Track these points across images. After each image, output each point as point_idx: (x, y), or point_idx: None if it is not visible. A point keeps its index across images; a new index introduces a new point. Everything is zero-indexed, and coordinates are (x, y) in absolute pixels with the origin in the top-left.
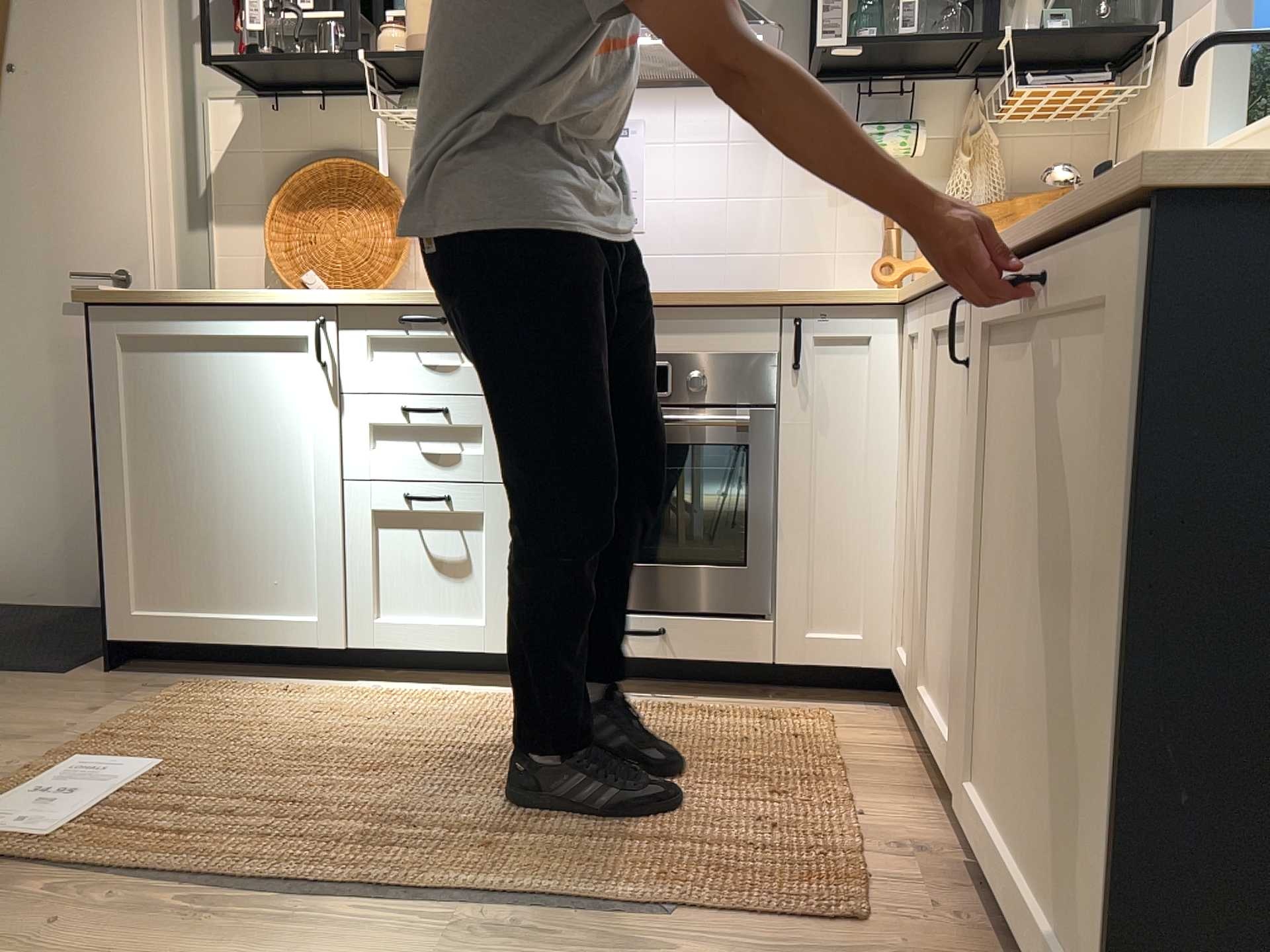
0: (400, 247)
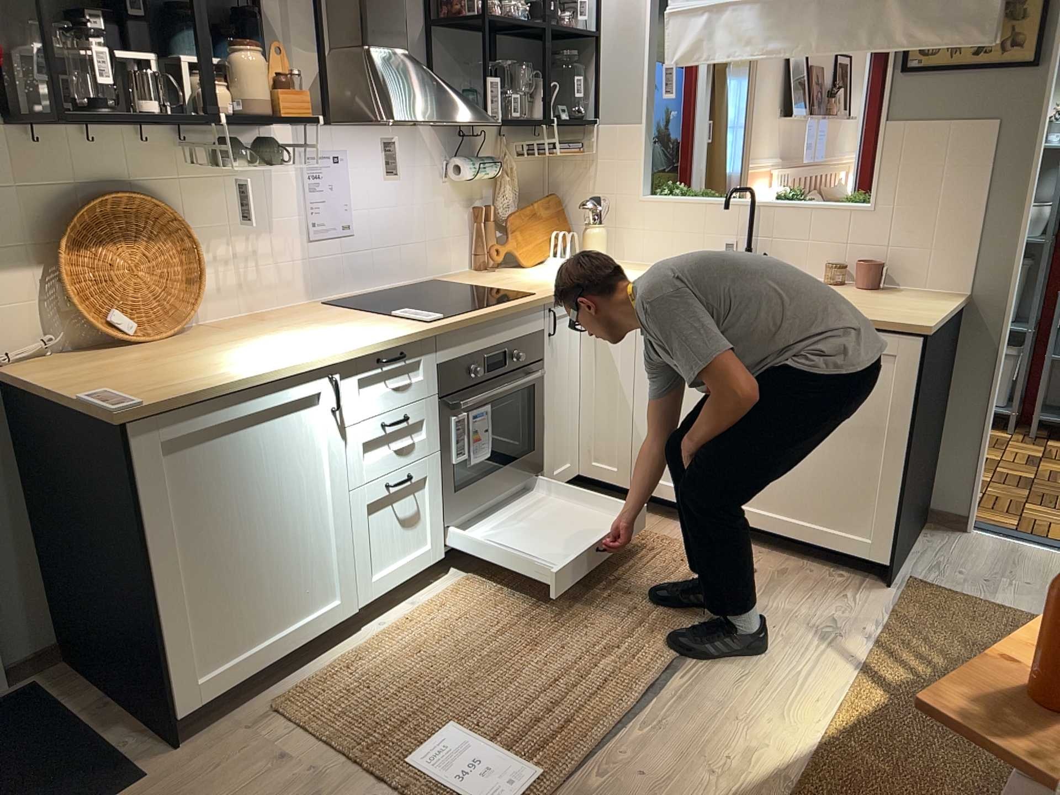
0: (193, 274)
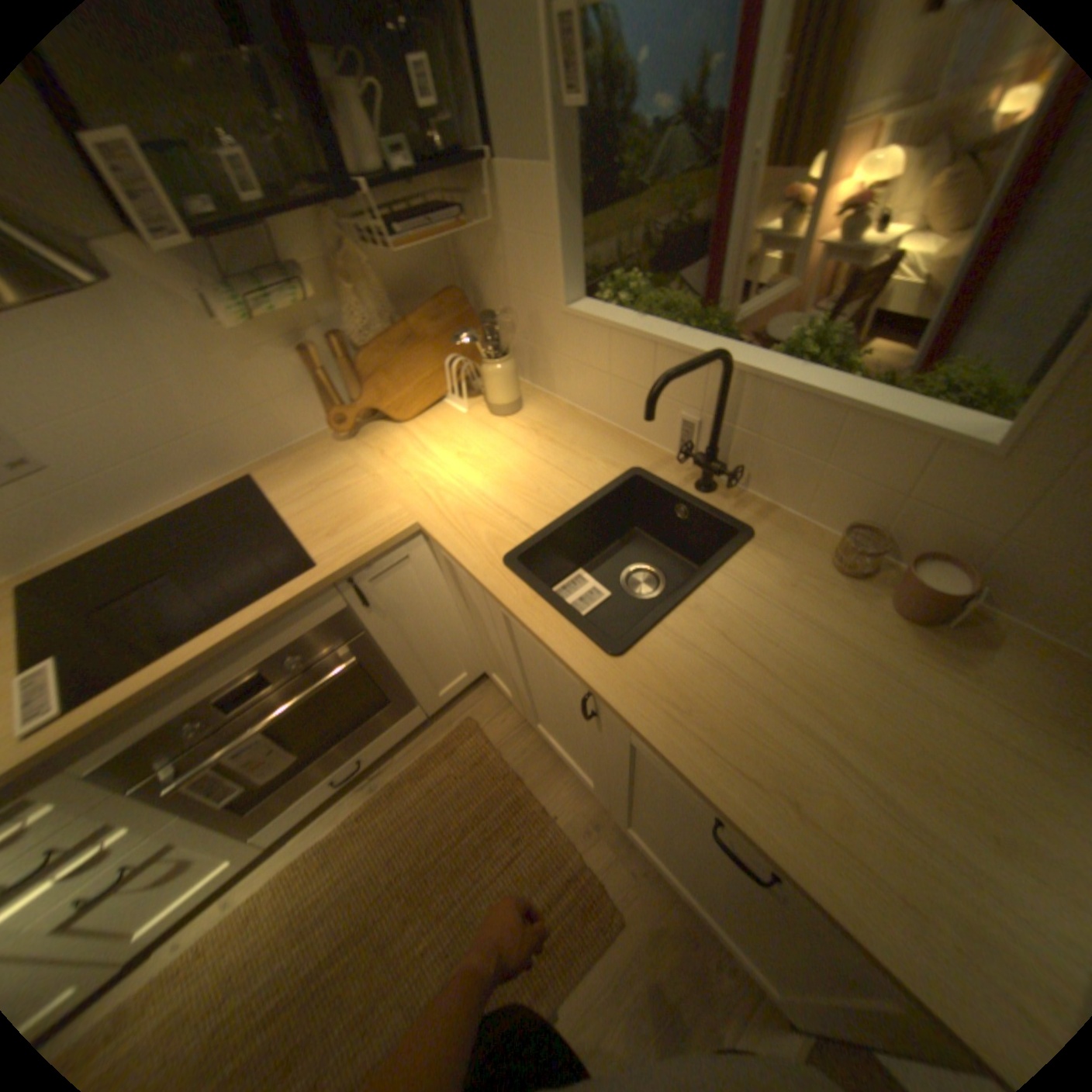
0: None
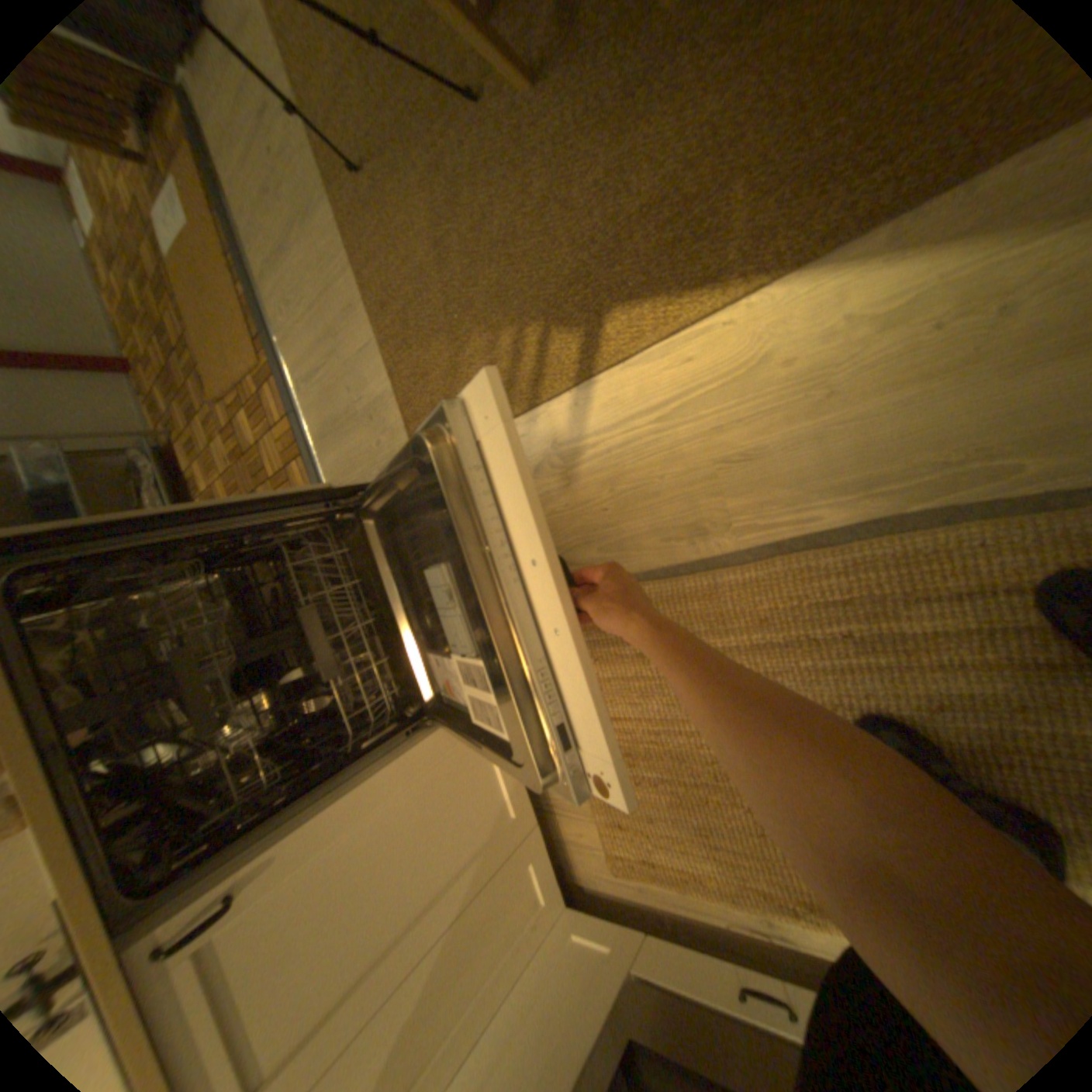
0: None
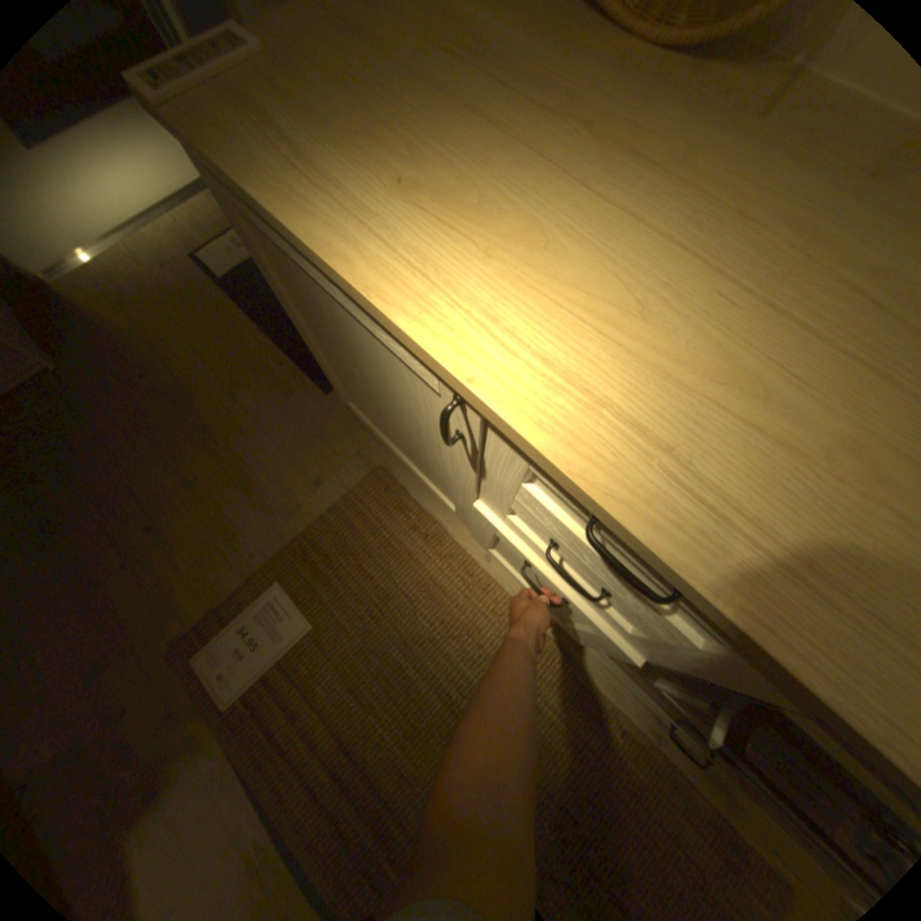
0: None
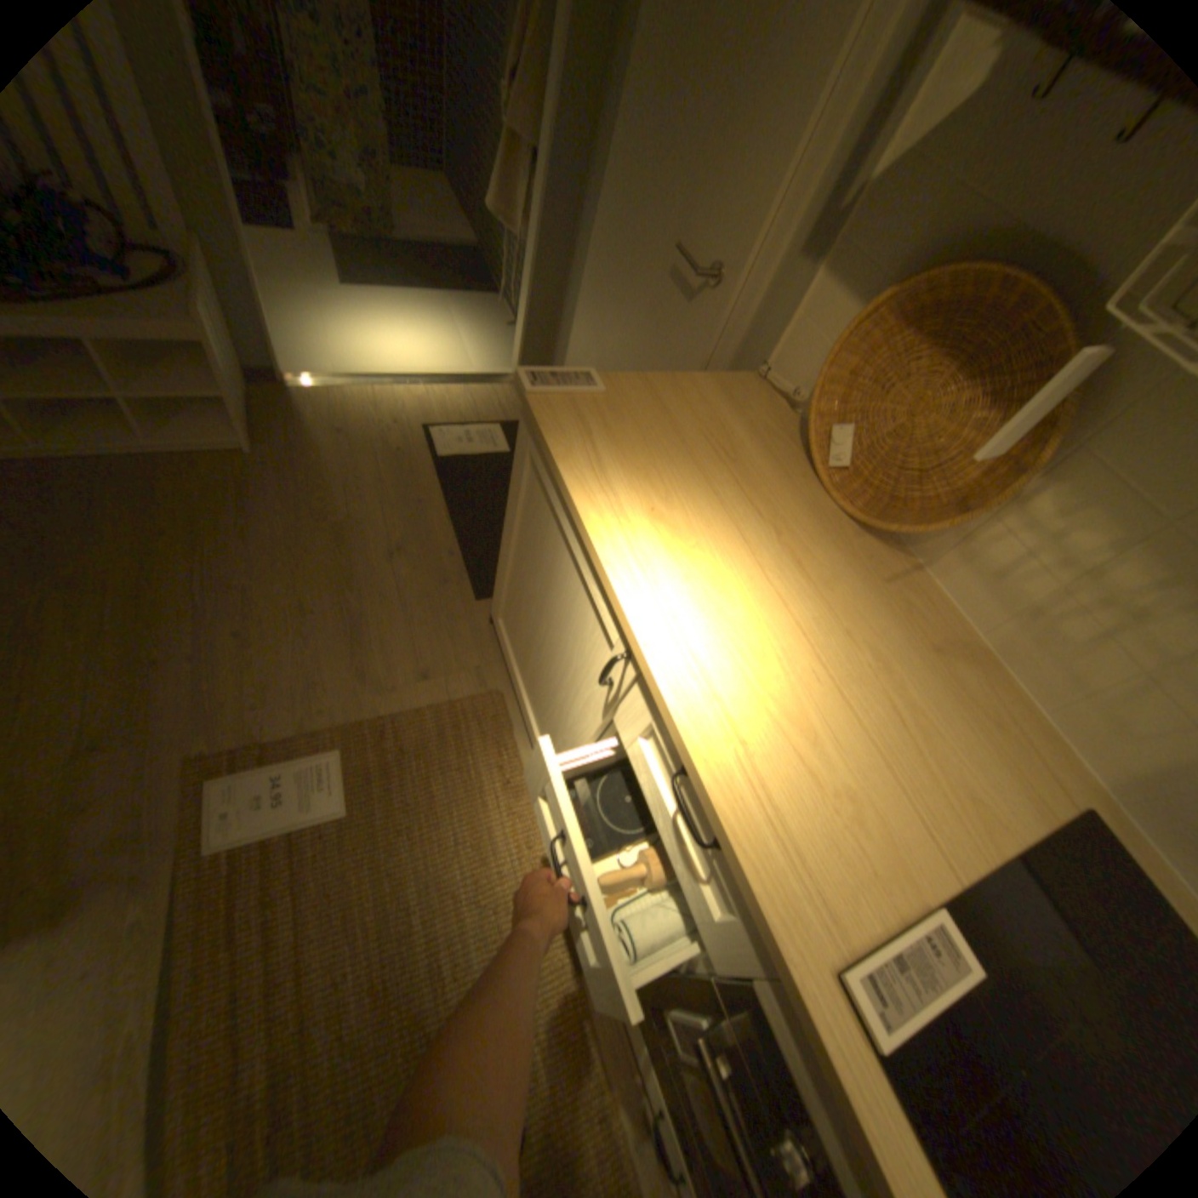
0: (983, 498)
